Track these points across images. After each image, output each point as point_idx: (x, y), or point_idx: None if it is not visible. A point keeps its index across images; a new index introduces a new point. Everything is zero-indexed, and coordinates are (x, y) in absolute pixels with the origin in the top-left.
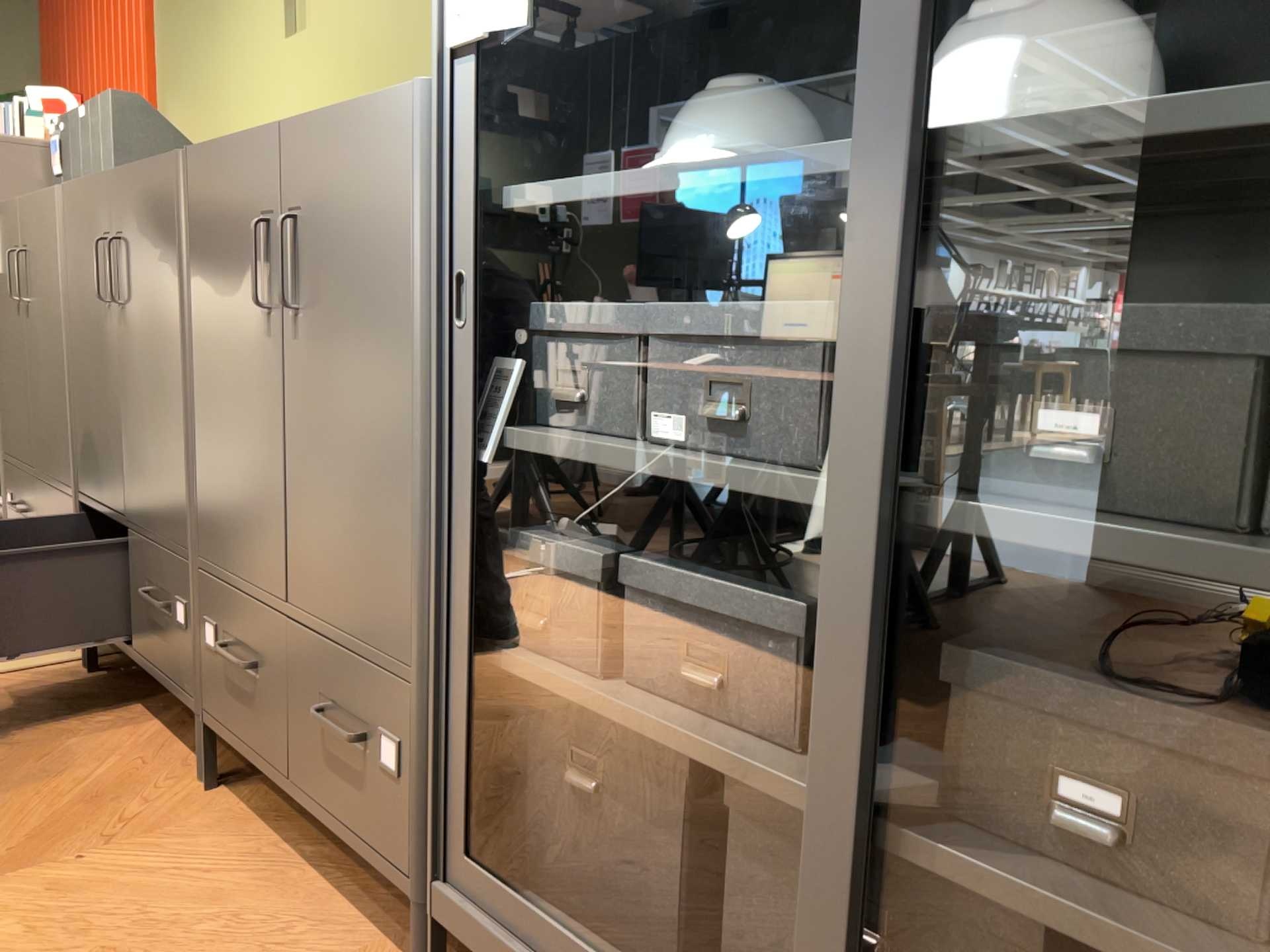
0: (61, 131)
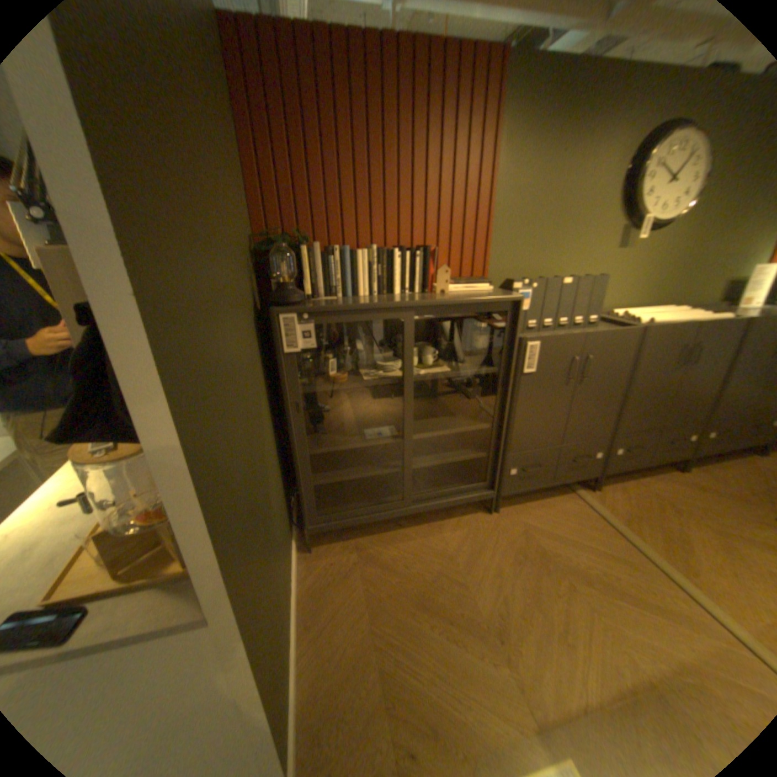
0: (528, 286)
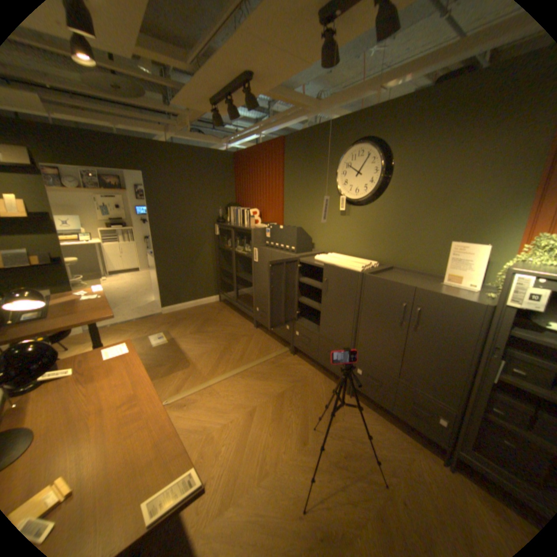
0: (269, 227)
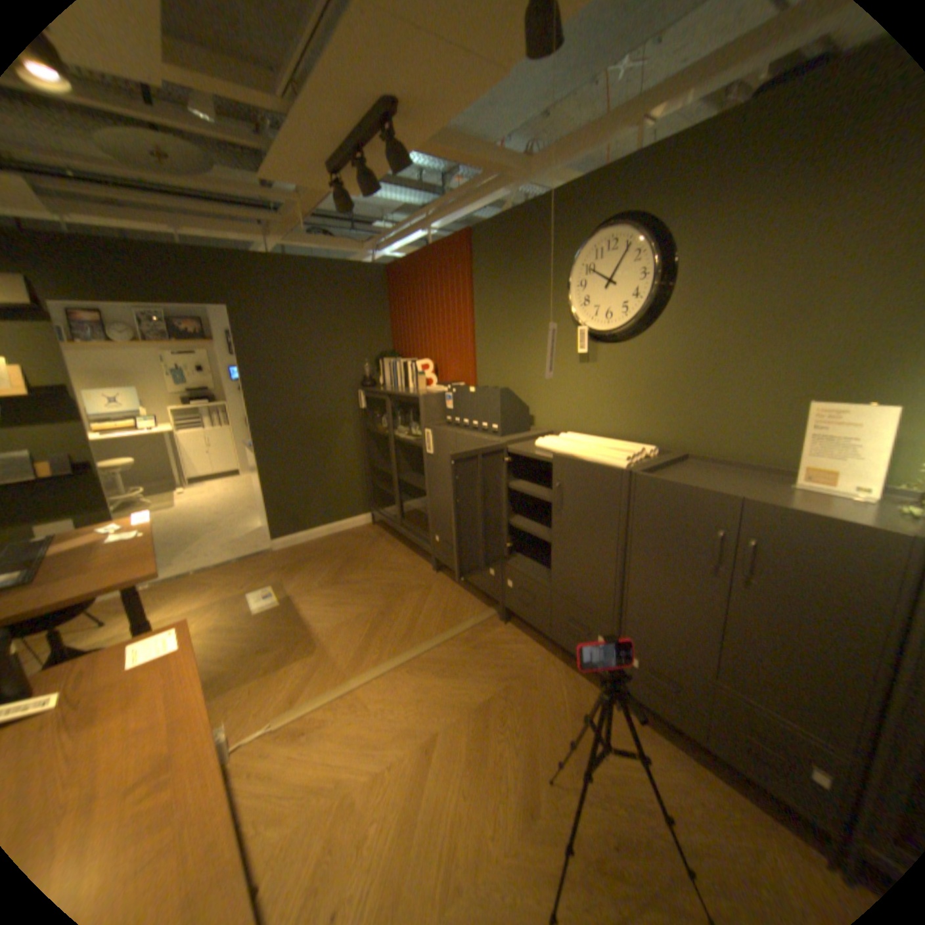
0: (452, 391)
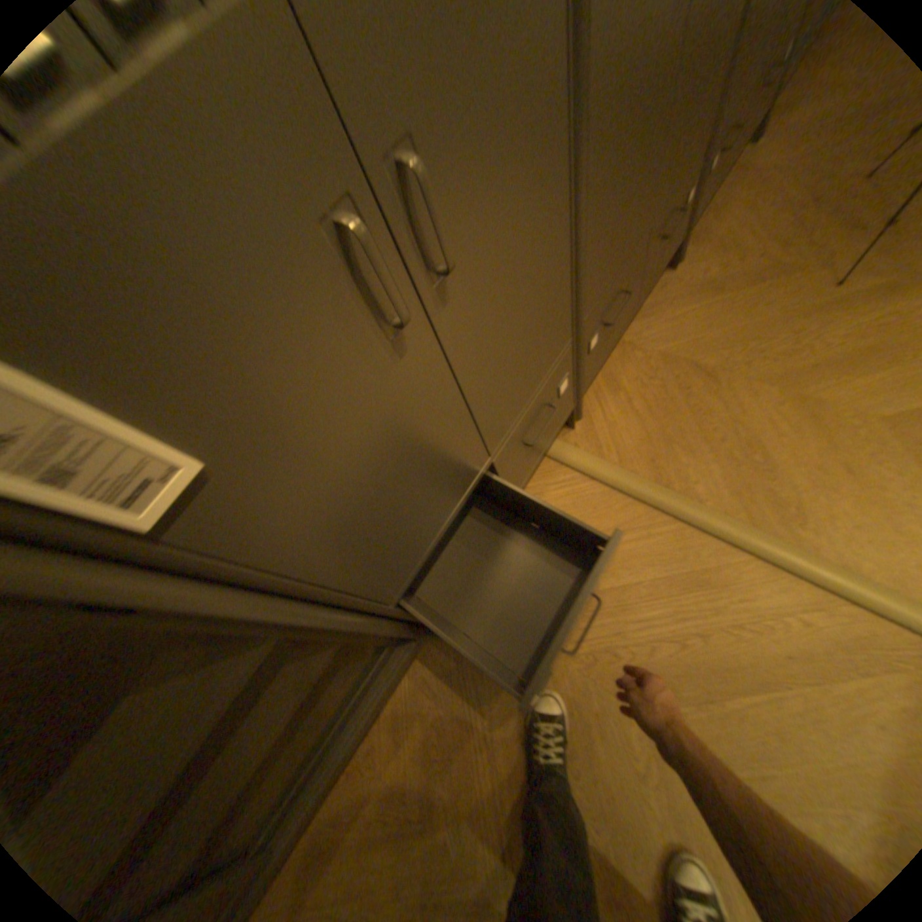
0: None
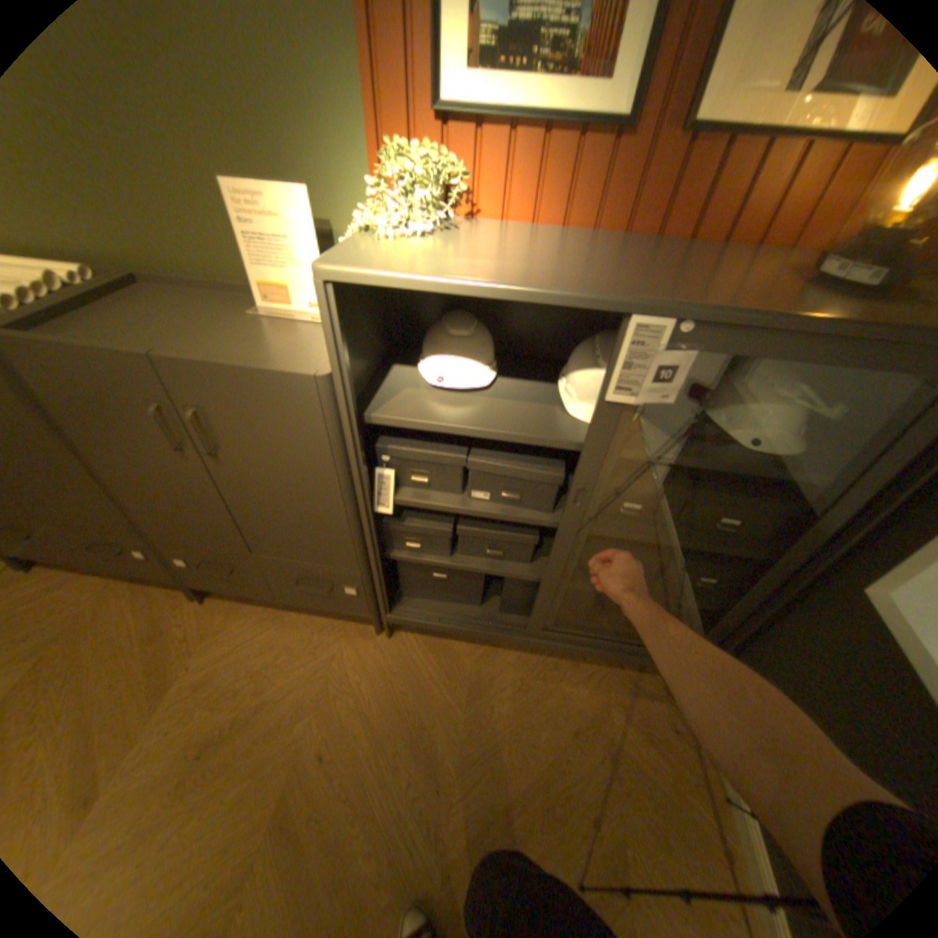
0: None
